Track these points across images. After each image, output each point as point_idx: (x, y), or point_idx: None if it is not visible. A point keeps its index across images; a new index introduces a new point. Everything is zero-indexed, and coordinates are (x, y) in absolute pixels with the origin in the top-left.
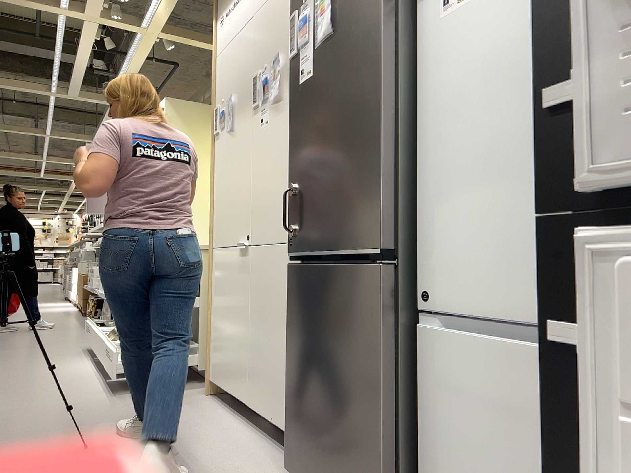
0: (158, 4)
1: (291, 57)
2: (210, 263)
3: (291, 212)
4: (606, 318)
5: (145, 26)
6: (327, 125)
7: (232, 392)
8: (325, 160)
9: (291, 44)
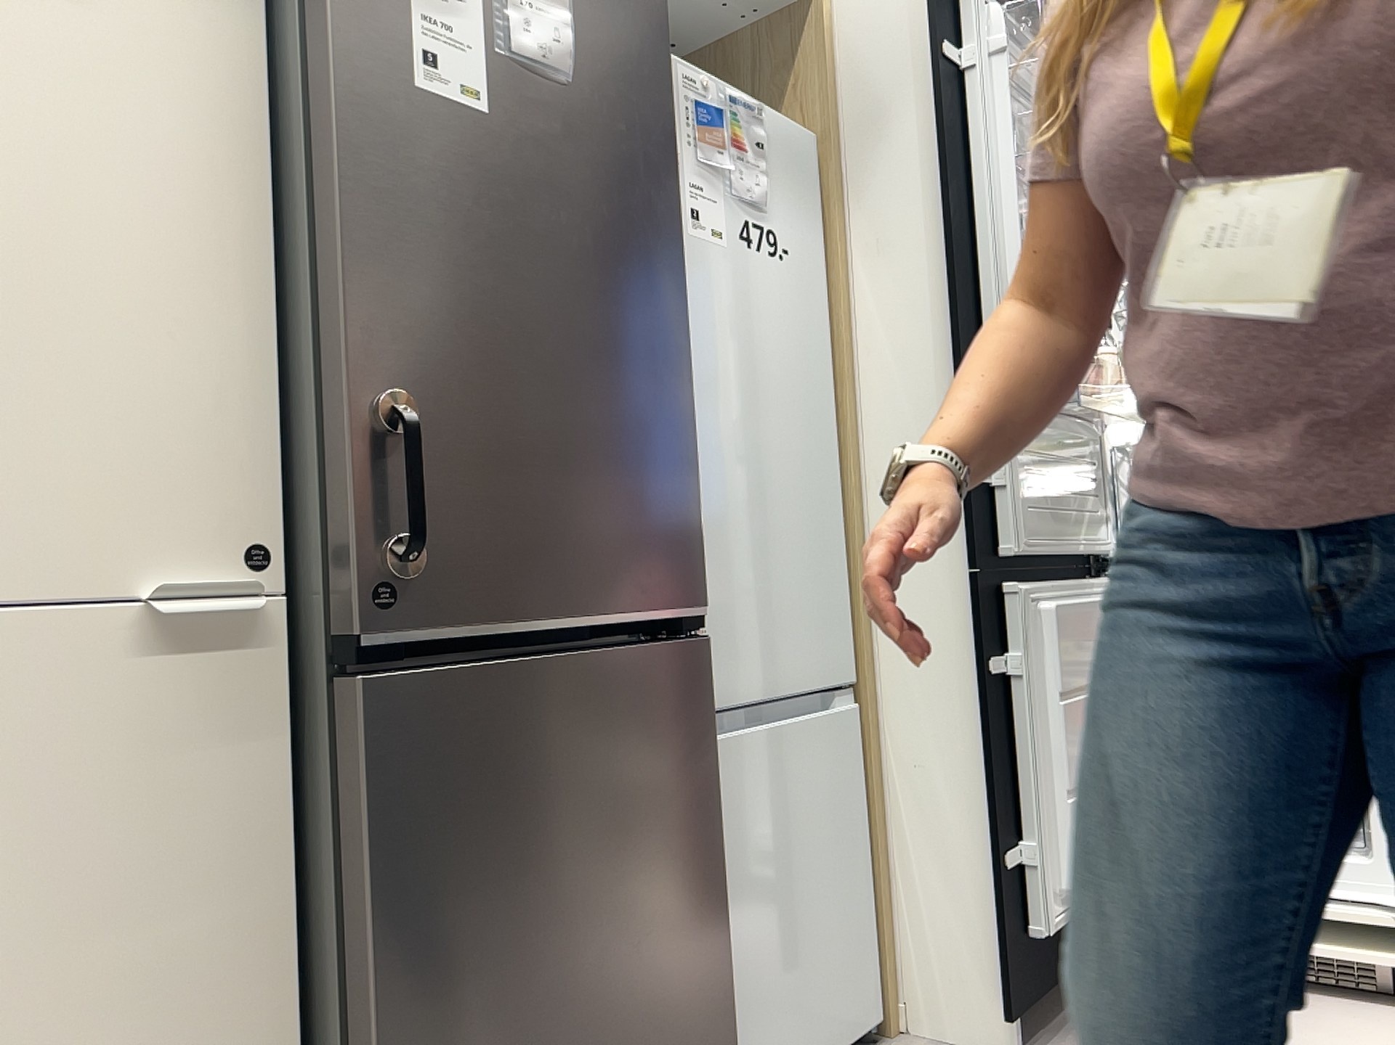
0: None
1: None
2: None
3: (372, 488)
4: (1028, 637)
5: None
6: (556, 294)
7: None
8: (552, 378)
9: None
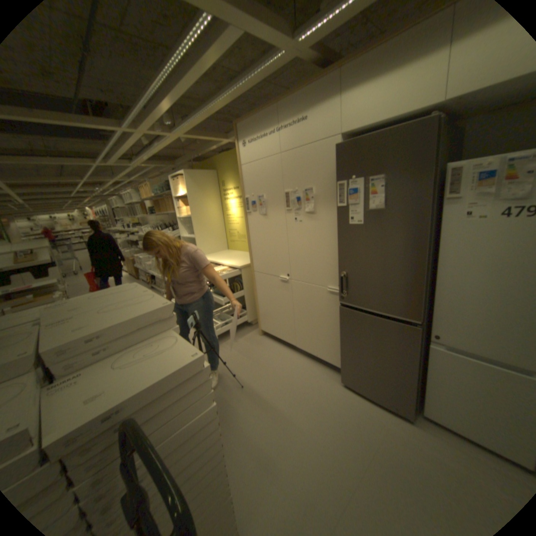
0: (188, 122)
1: (340, 205)
2: (254, 278)
3: (342, 284)
4: None
5: (173, 132)
6: (378, 255)
7: (282, 338)
8: (375, 270)
9: (340, 198)
